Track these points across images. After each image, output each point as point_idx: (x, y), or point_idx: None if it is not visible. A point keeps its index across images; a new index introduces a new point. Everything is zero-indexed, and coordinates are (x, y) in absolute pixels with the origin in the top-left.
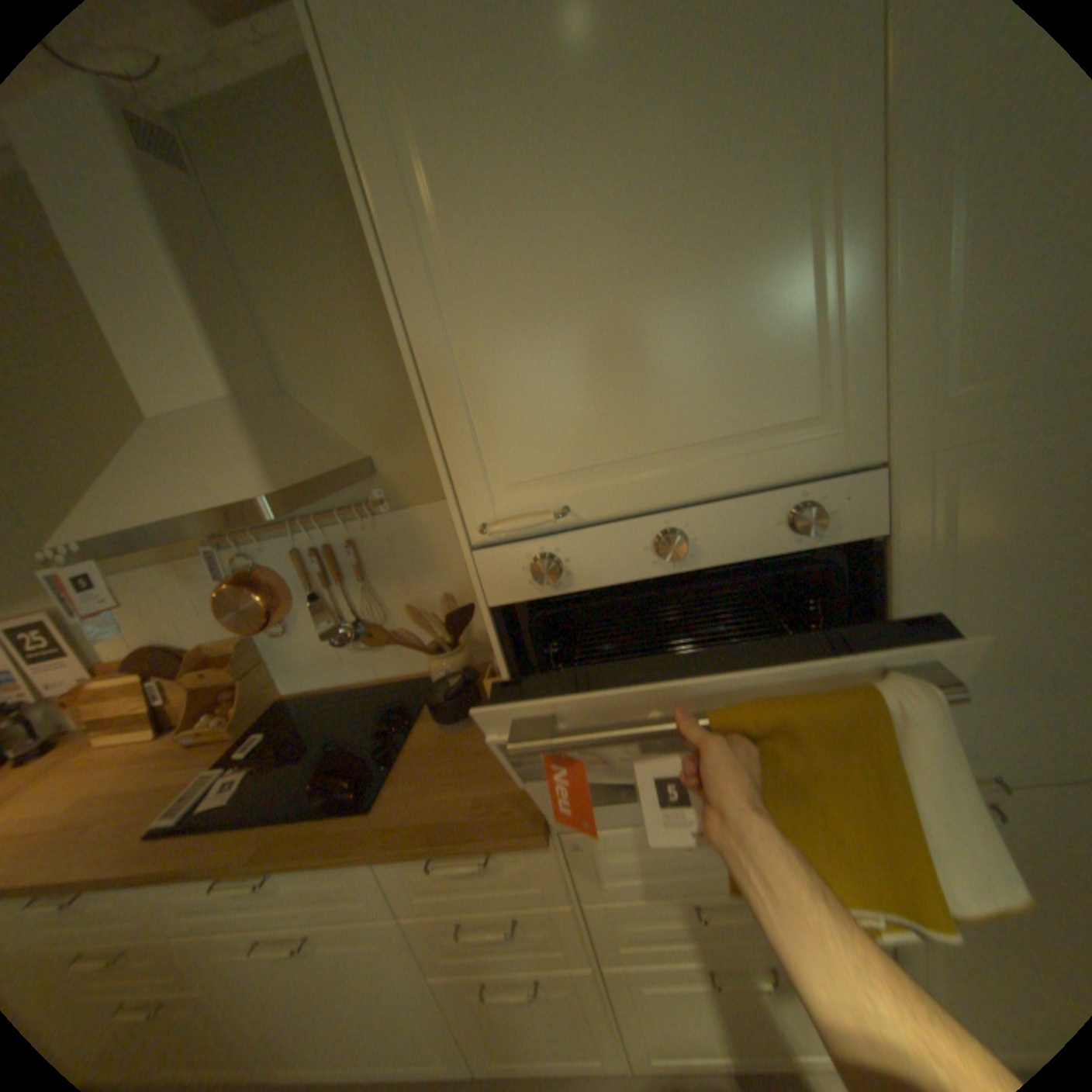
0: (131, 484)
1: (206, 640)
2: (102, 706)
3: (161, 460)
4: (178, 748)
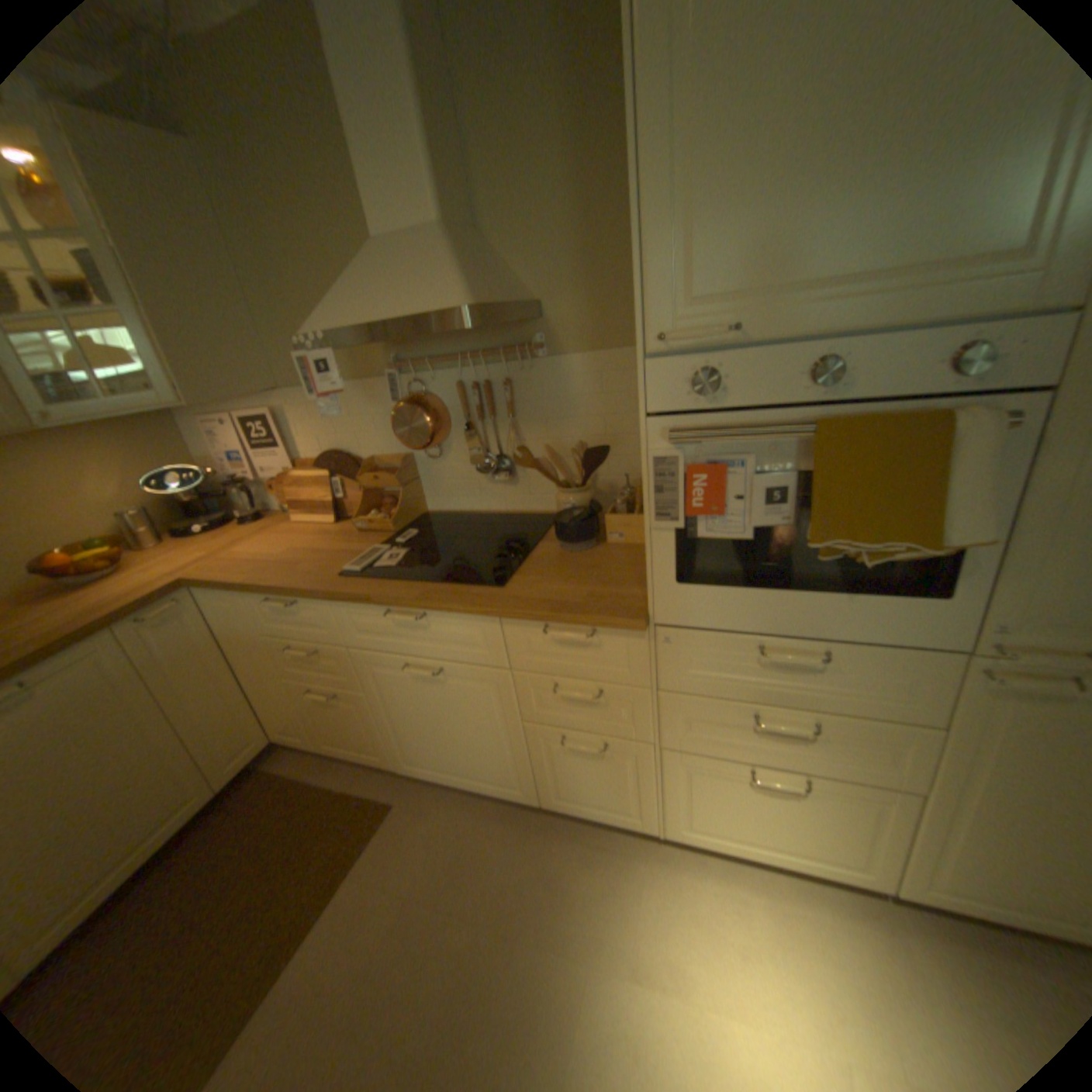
0: (360, 290)
1: (378, 453)
2: (300, 491)
3: (384, 272)
4: (353, 531)
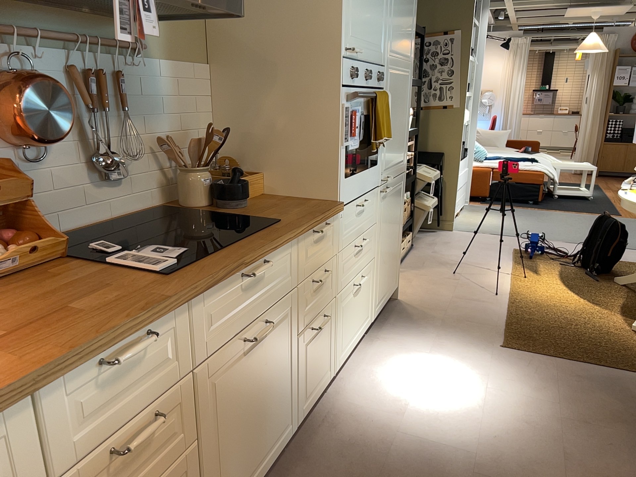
0: None
1: None
2: None
3: None
4: None
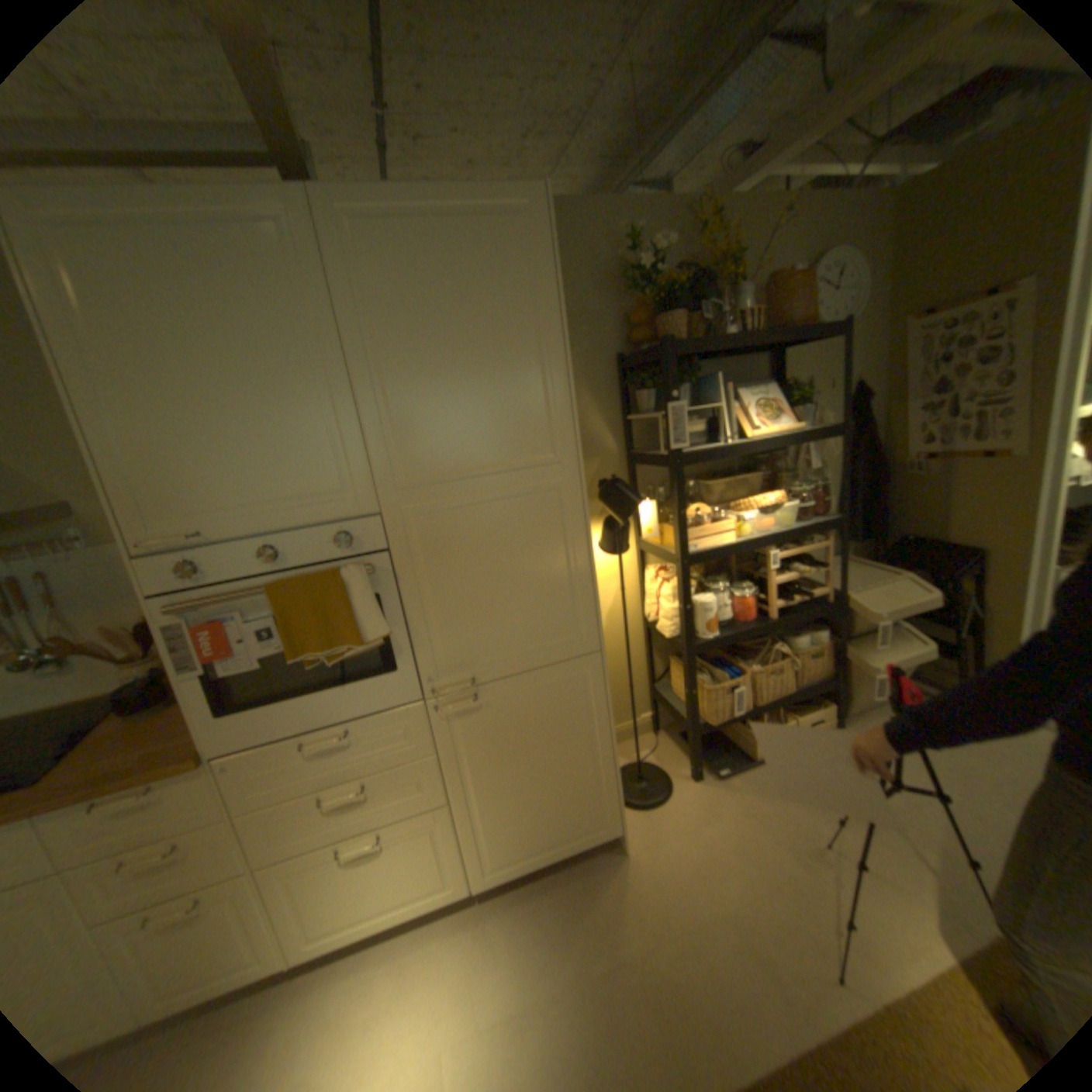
0: None
1: None
2: None
3: None
4: None
